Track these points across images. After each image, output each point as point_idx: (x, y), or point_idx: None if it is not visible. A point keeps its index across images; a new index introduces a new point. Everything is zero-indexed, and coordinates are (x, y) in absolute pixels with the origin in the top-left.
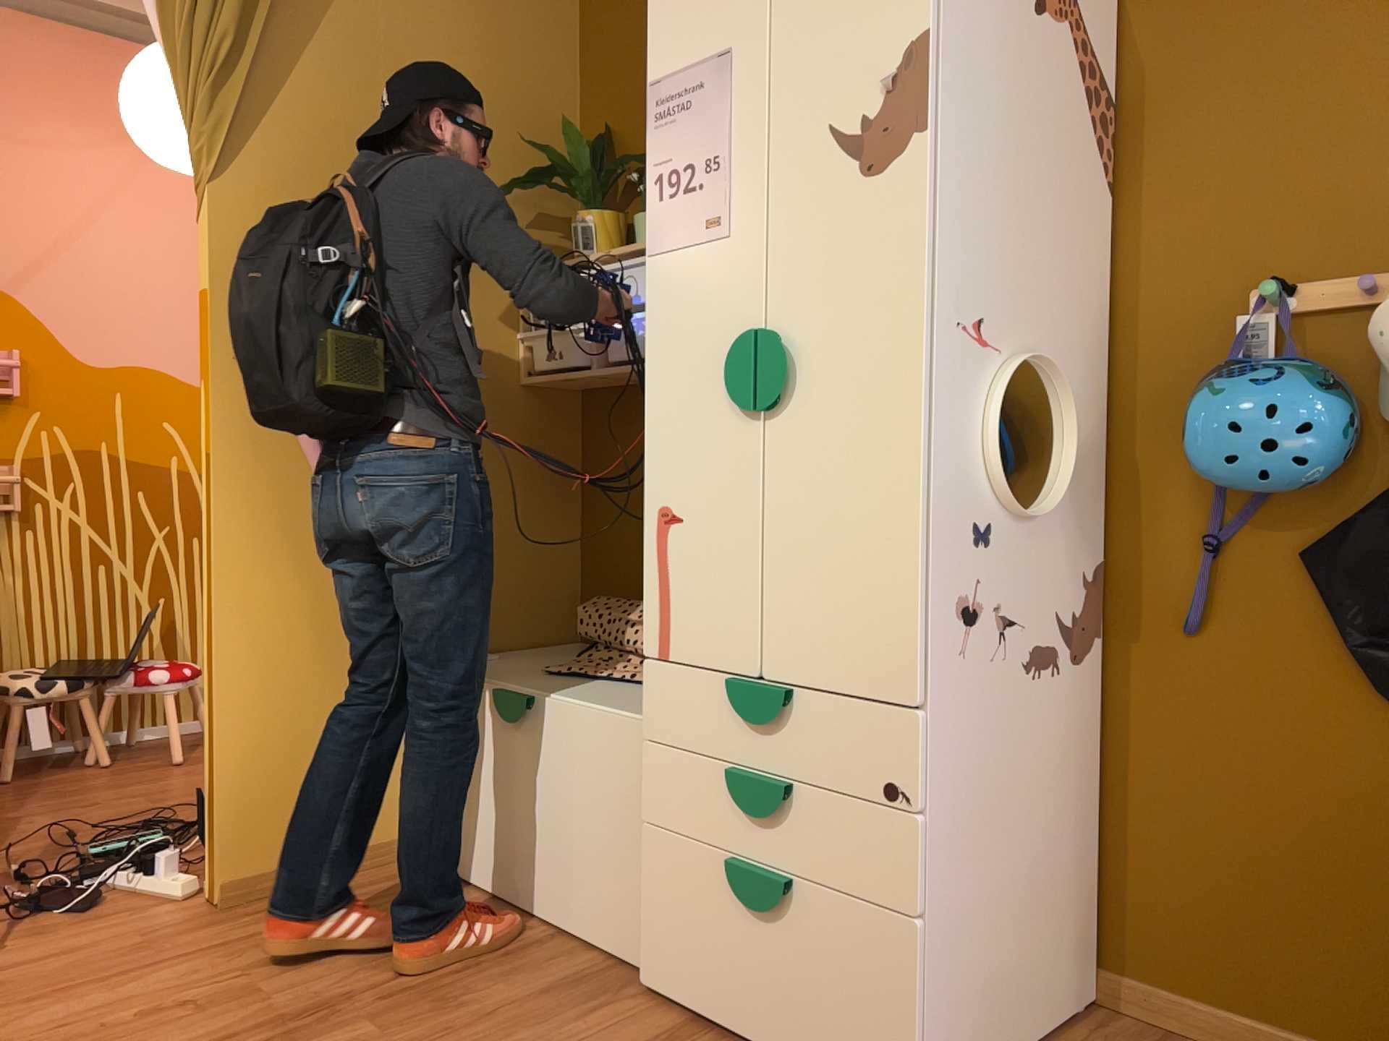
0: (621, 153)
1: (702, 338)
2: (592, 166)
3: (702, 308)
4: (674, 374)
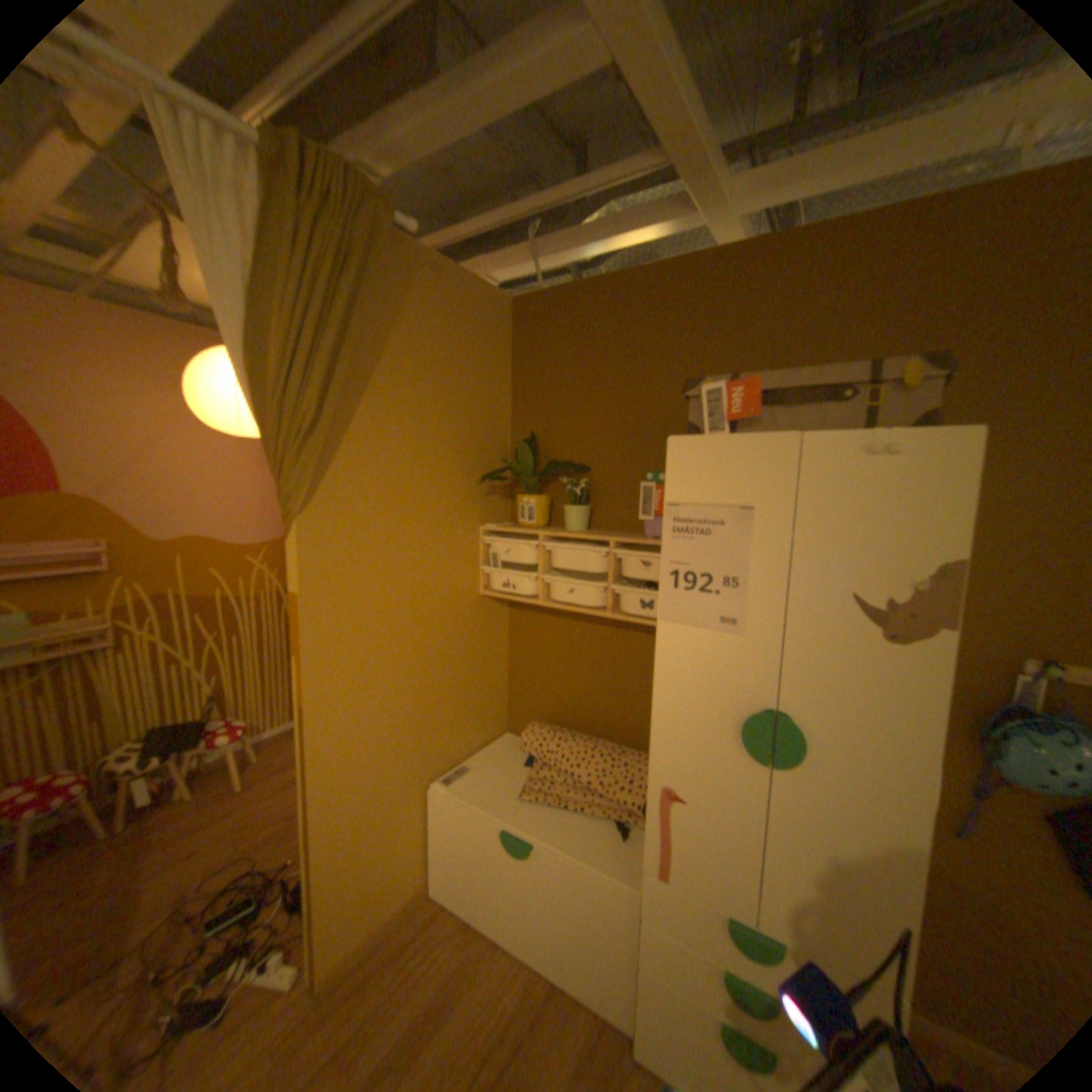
0: (545, 453)
1: (714, 694)
2: (534, 468)
3: (715, 675)
4: (684, 708)
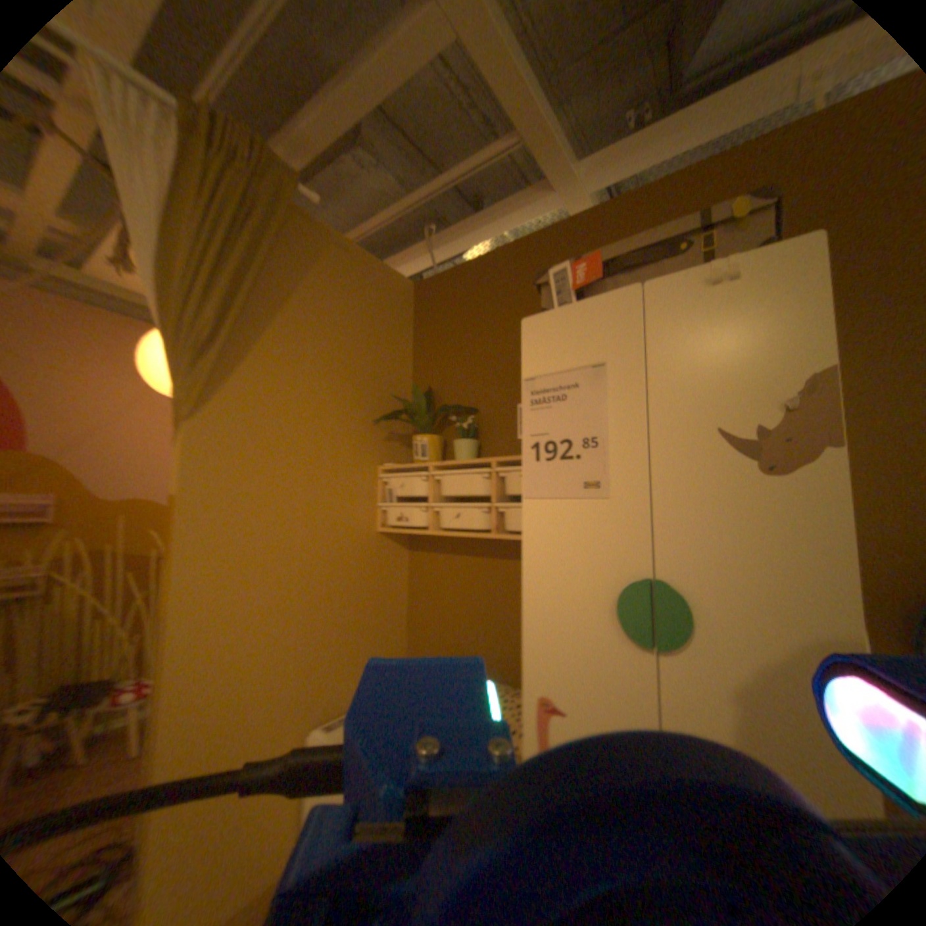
0: (439, 402)
1: (583, 572)
2: (426, 410)
3: (582, 549)
4: (553, 594)
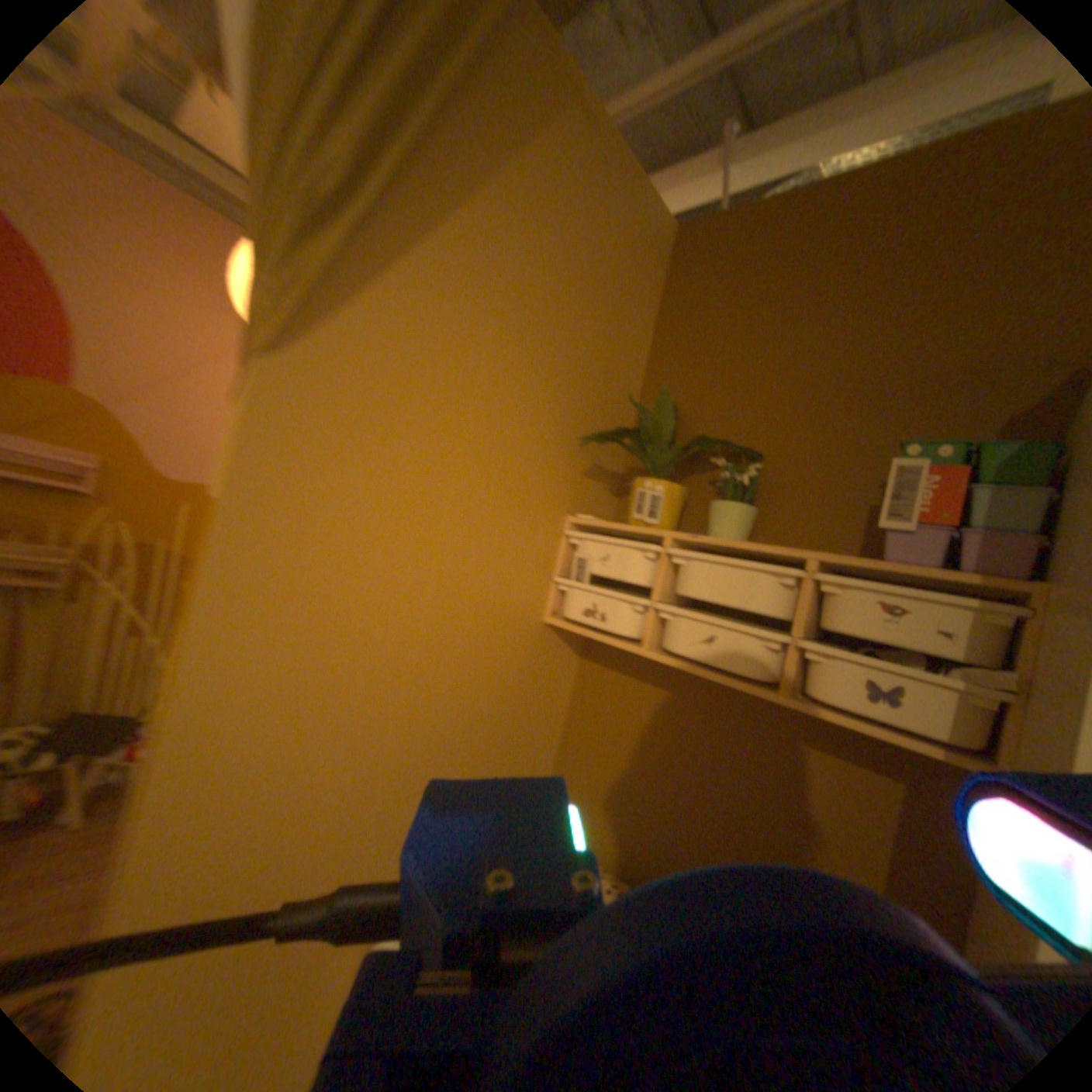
0: (687, 430)
1: None
2: (673, 439)
3: None
4: None
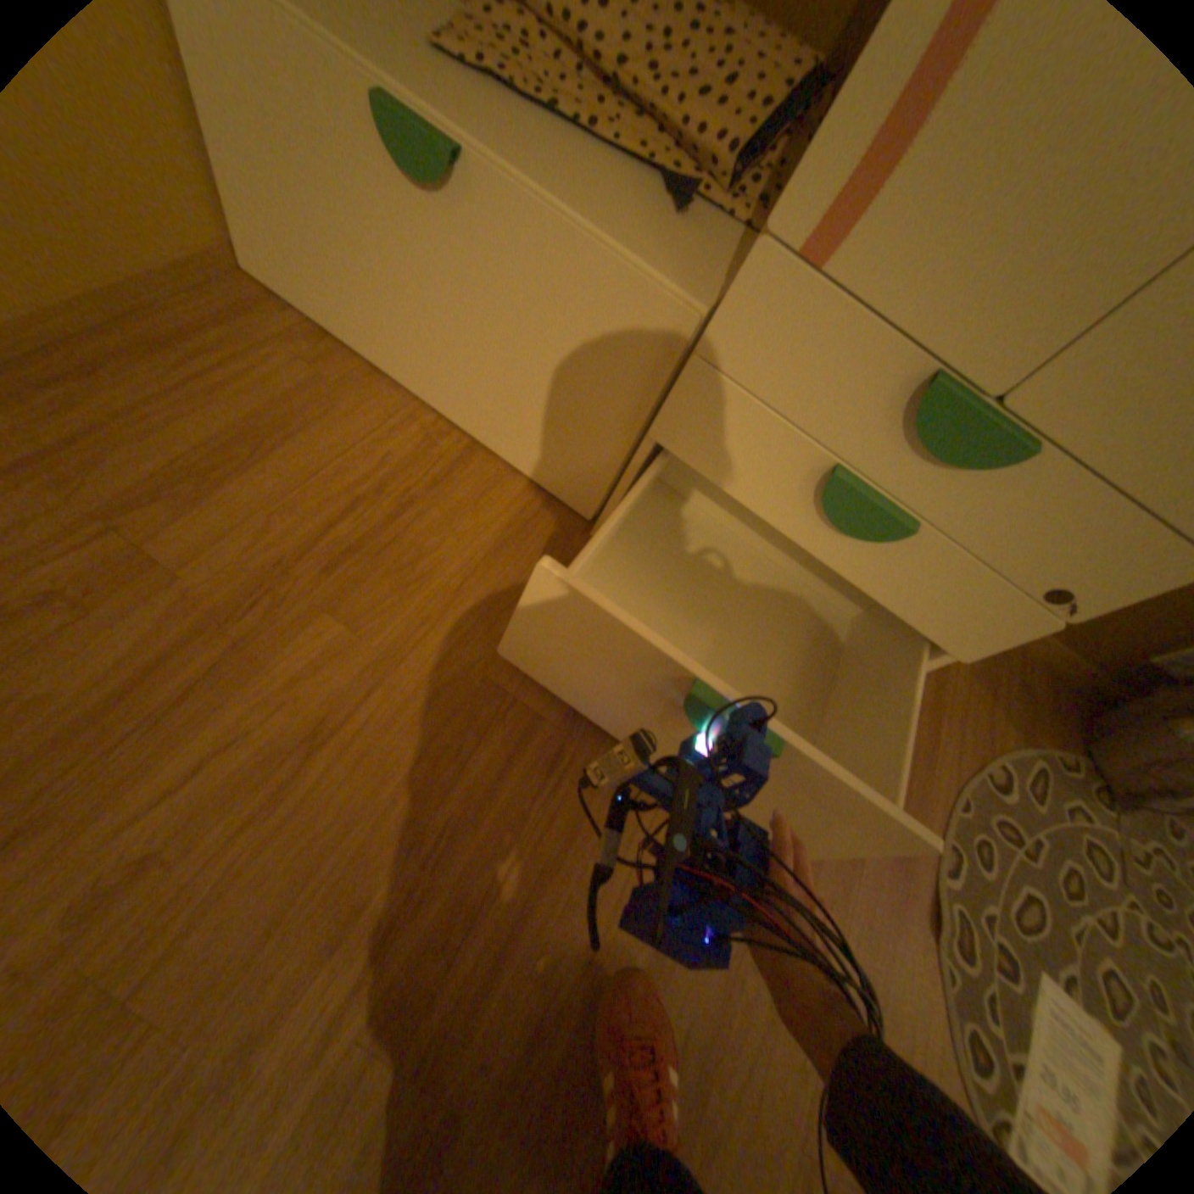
0: None
1: None
2: None
3: None
4: None
